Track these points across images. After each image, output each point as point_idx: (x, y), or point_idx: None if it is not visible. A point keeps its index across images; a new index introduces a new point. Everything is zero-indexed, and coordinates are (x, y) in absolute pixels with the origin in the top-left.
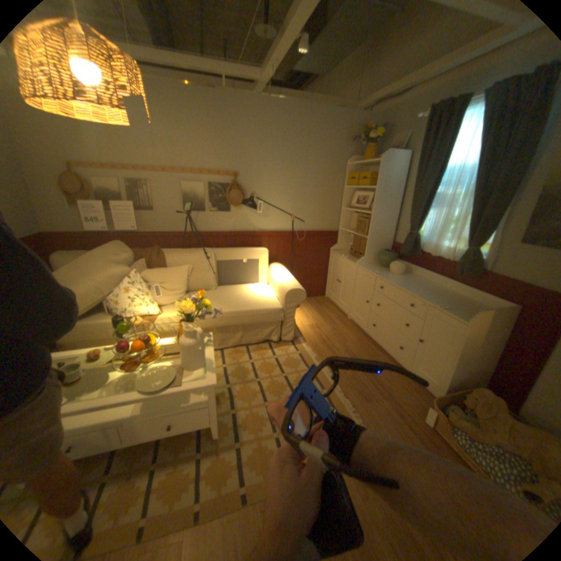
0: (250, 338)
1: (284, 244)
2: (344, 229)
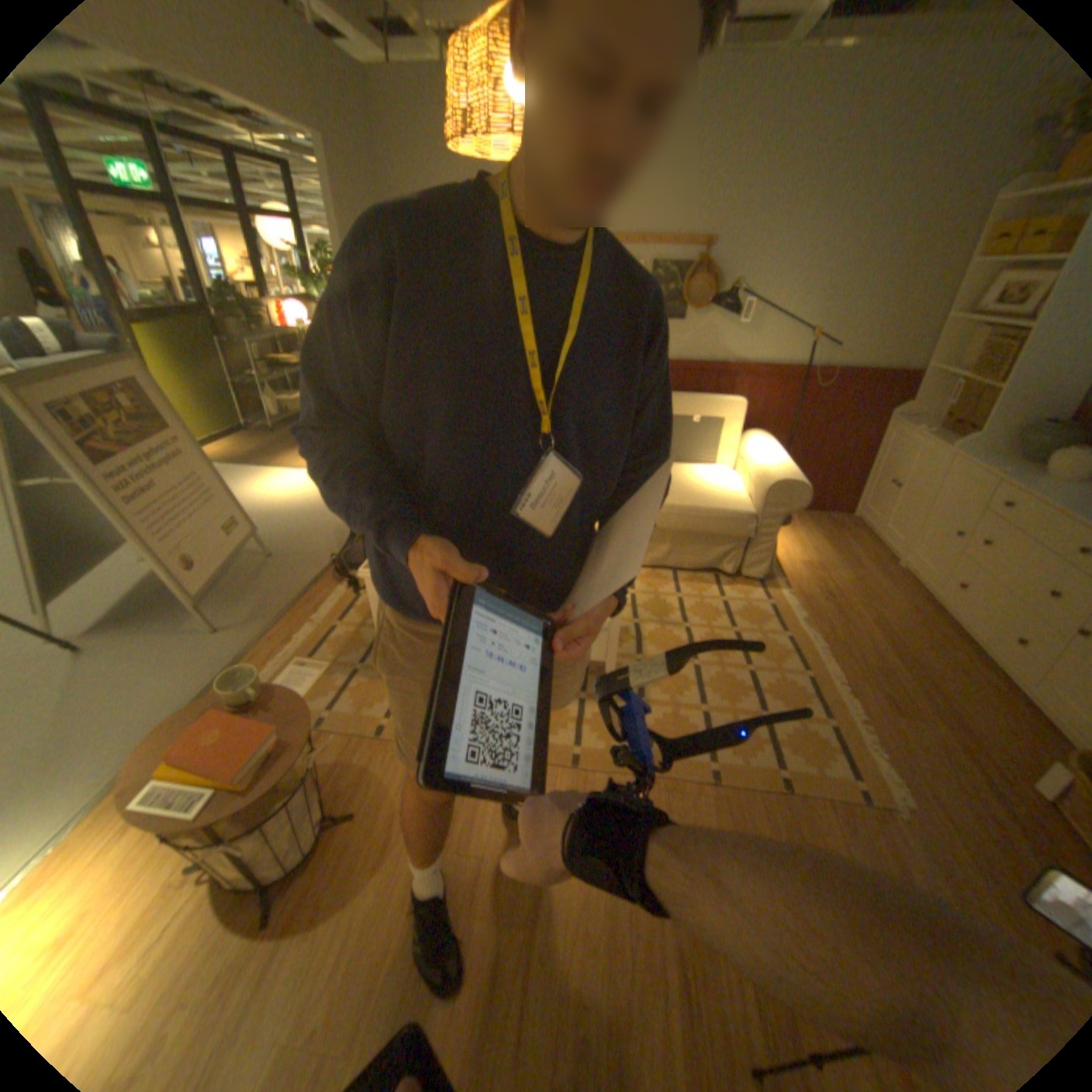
0: (682, 559)
1: (784, 392)
2: (944, 368)
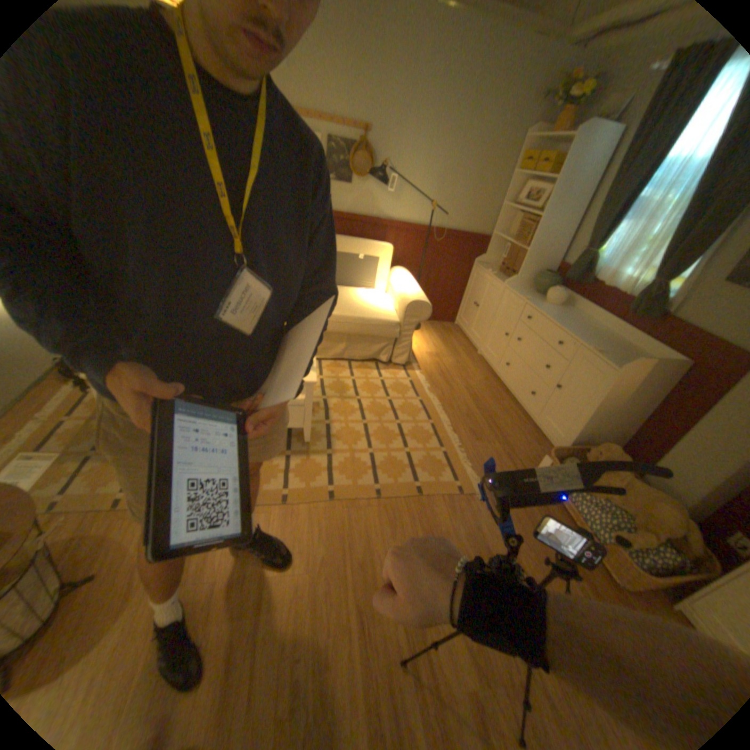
0: (354, 353)
1: (415, 243)
2: (500, 235)
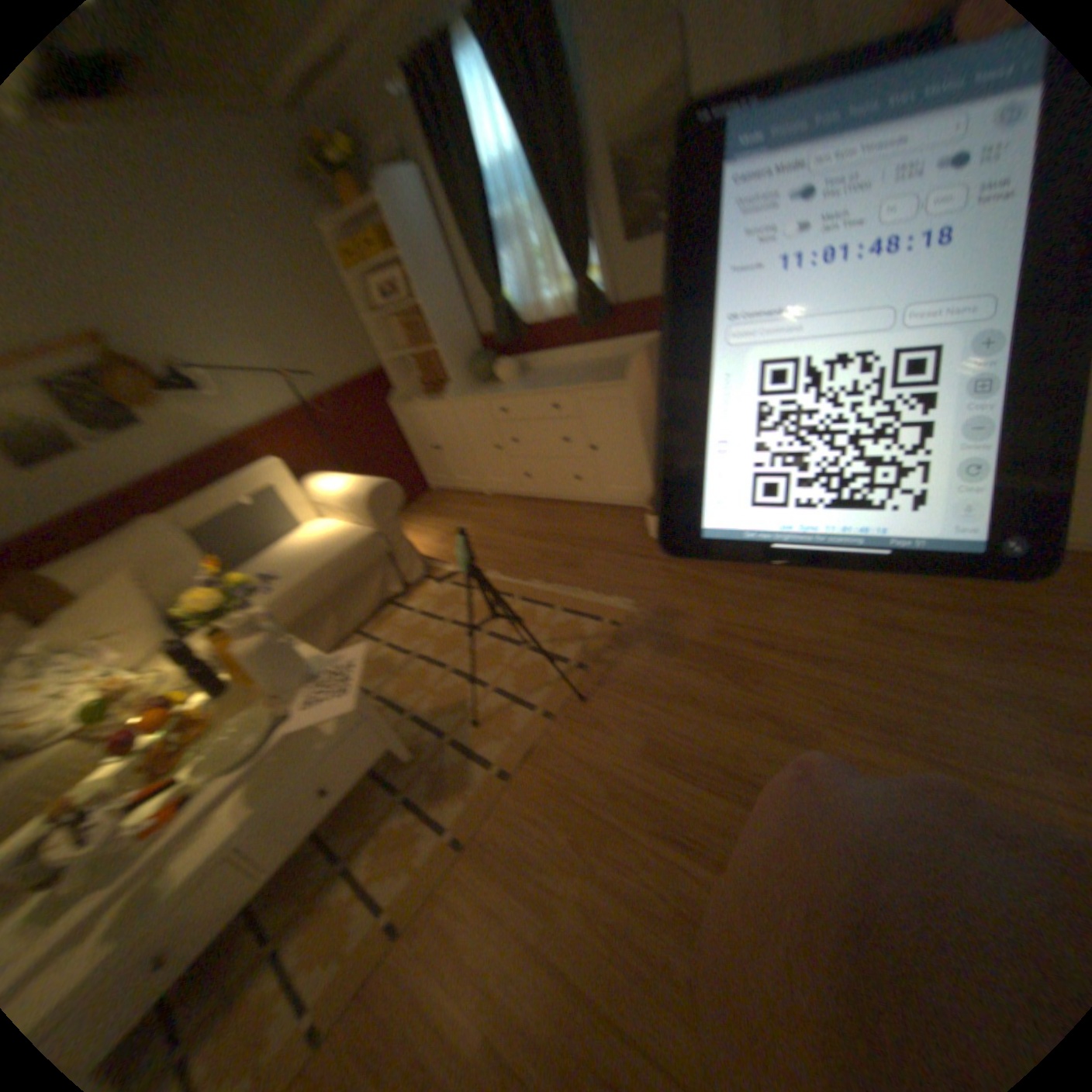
0: (351, 612)
1: (297, 430)
2: (388, 352)
